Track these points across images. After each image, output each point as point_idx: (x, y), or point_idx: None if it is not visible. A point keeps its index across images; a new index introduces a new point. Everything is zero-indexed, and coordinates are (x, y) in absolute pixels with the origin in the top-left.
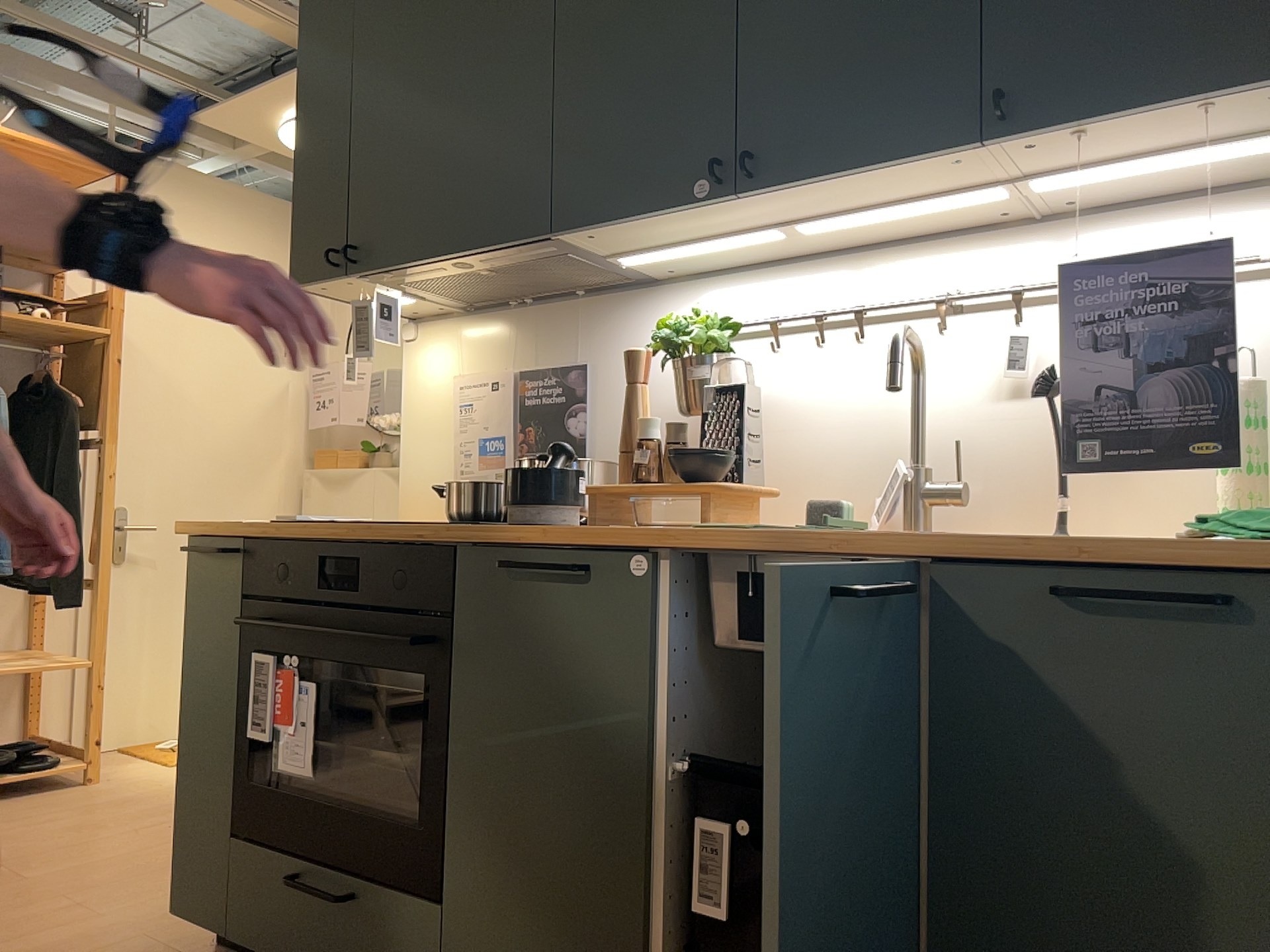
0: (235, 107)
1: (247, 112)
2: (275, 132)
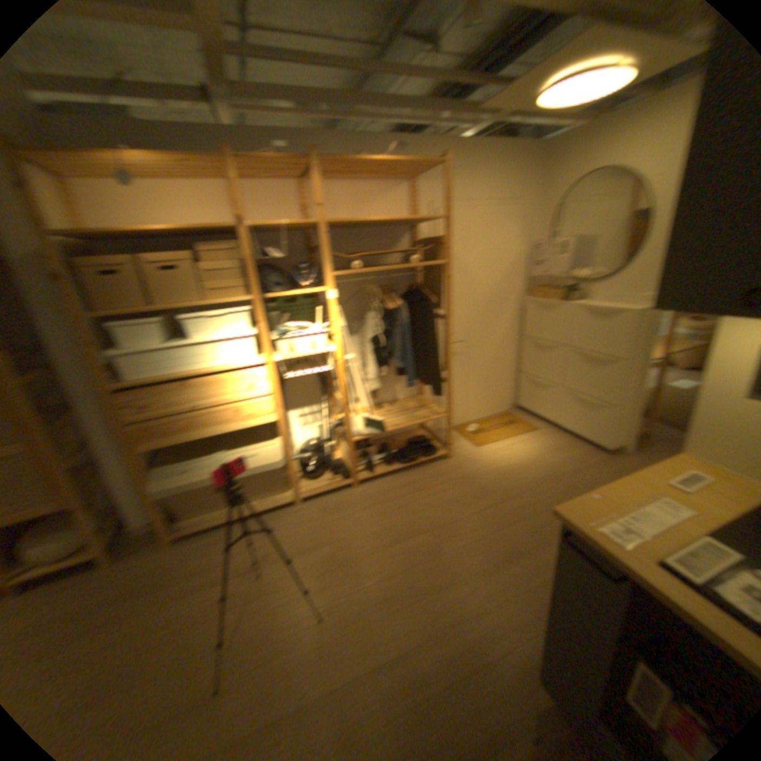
0: (510, 86)
1: (518, 86)
2: (532, 94)
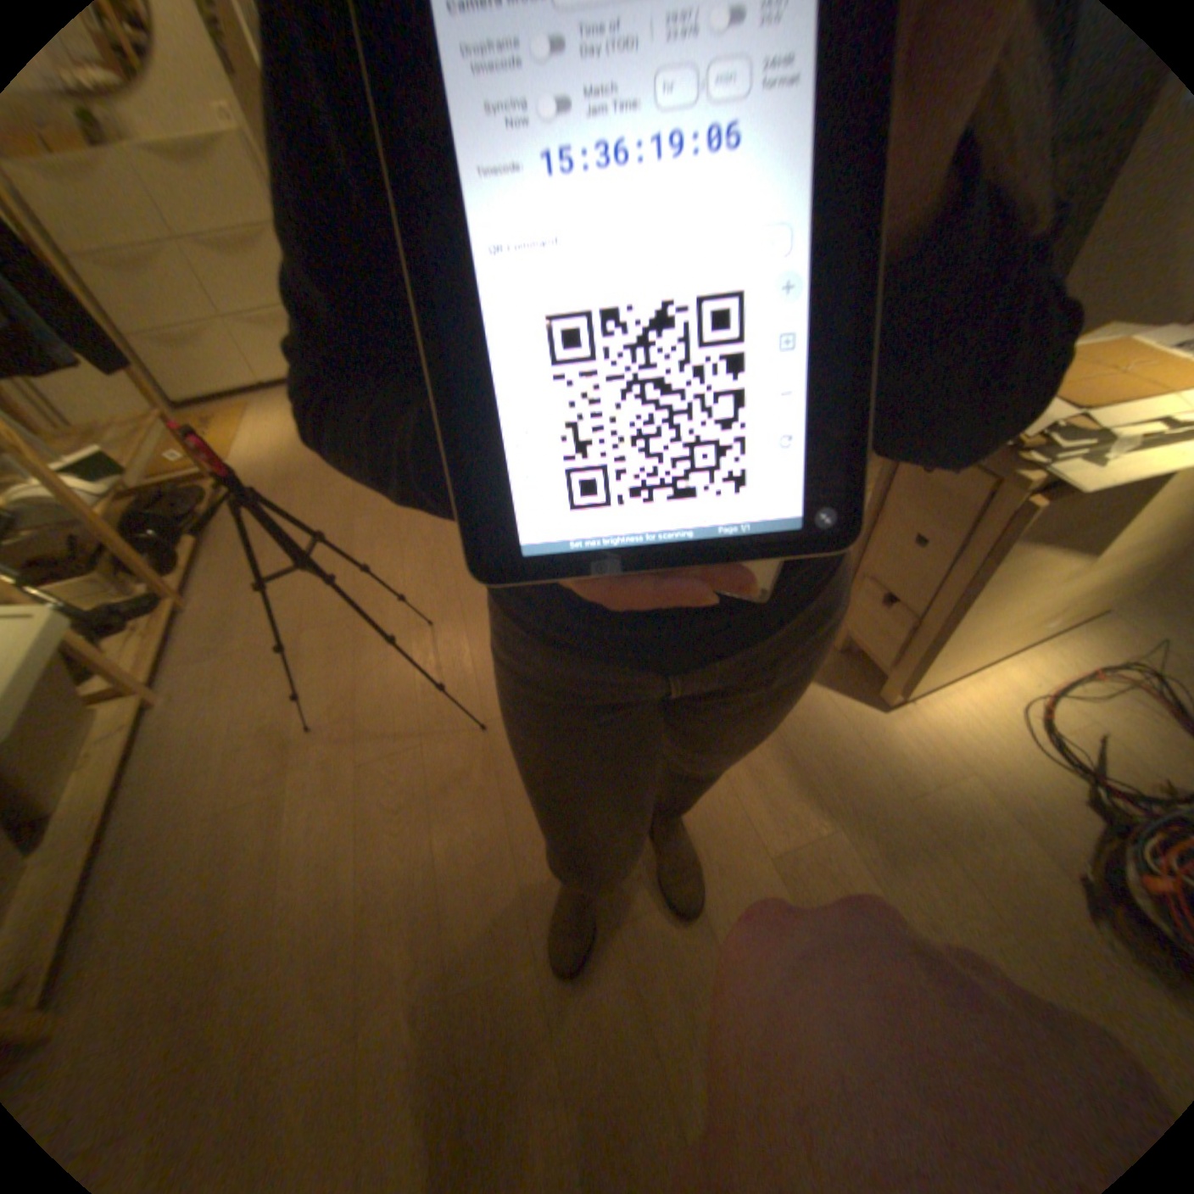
0: None
1: None
2: None
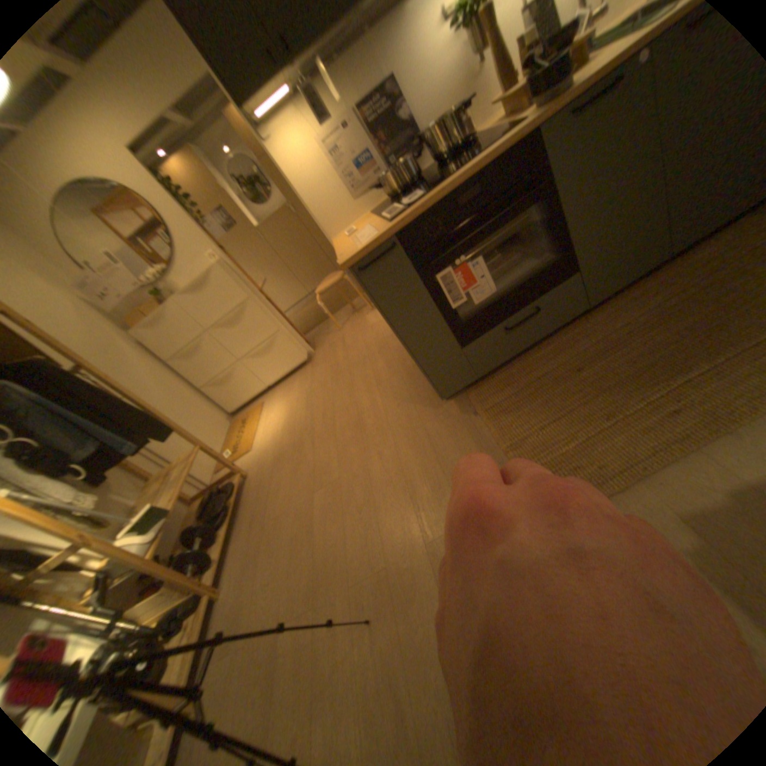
0: None
1: None
2: None
